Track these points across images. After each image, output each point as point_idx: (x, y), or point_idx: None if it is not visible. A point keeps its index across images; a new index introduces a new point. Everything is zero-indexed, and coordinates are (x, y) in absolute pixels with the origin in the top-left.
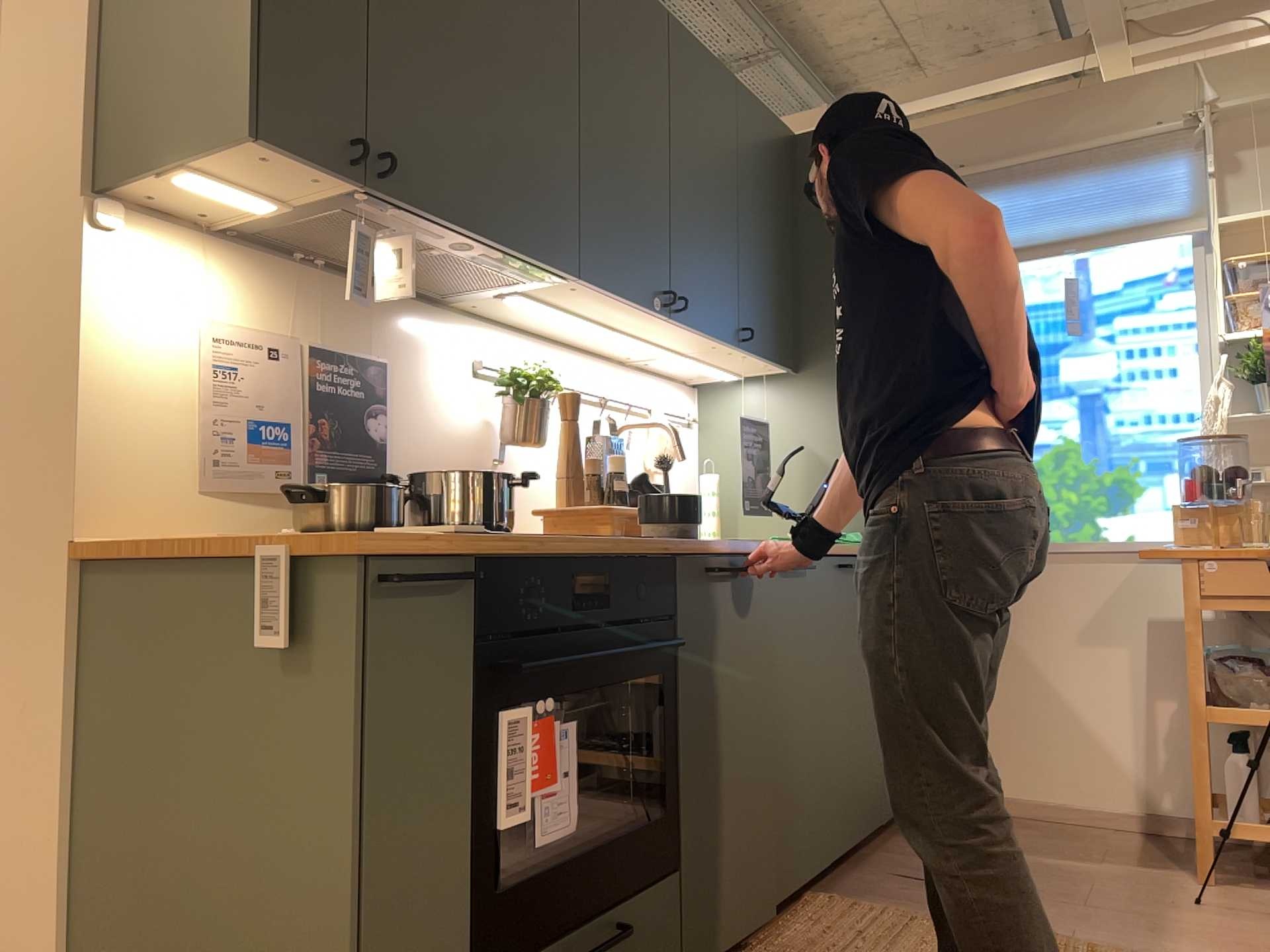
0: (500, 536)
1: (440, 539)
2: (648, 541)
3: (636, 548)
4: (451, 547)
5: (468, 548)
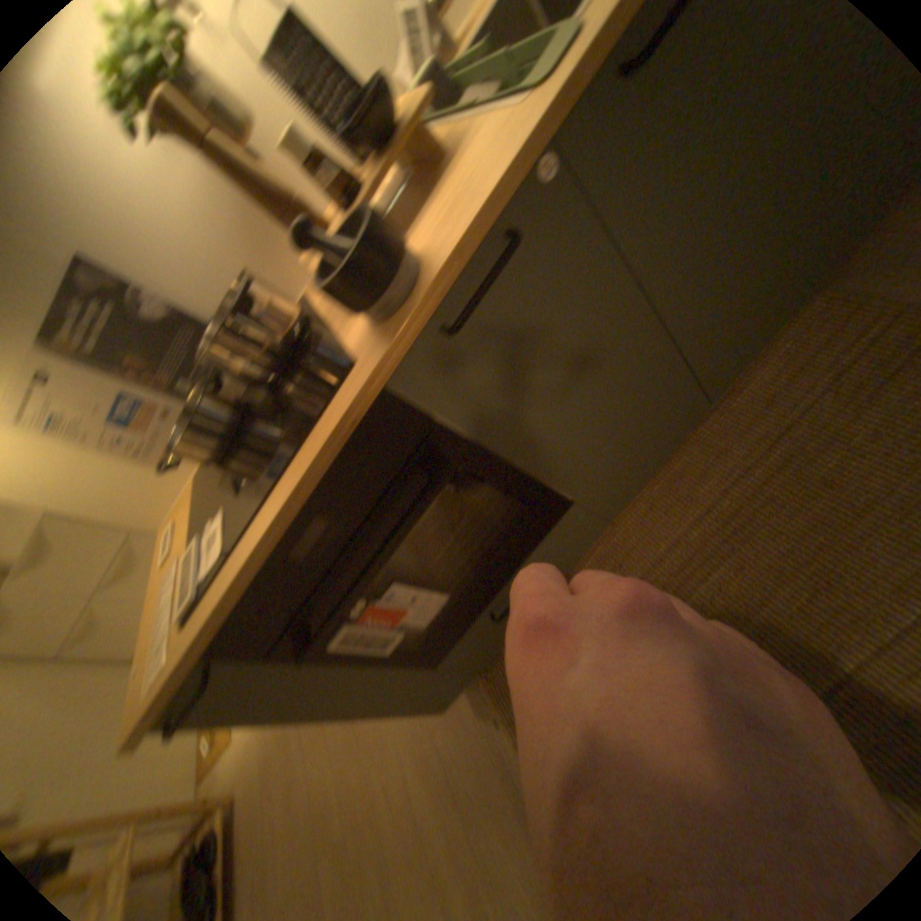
0: (204, 599)
1: (167, 671)
2: (361, 339)
3: (323, 451)
4: (169, 692)
5: (185, 659)
